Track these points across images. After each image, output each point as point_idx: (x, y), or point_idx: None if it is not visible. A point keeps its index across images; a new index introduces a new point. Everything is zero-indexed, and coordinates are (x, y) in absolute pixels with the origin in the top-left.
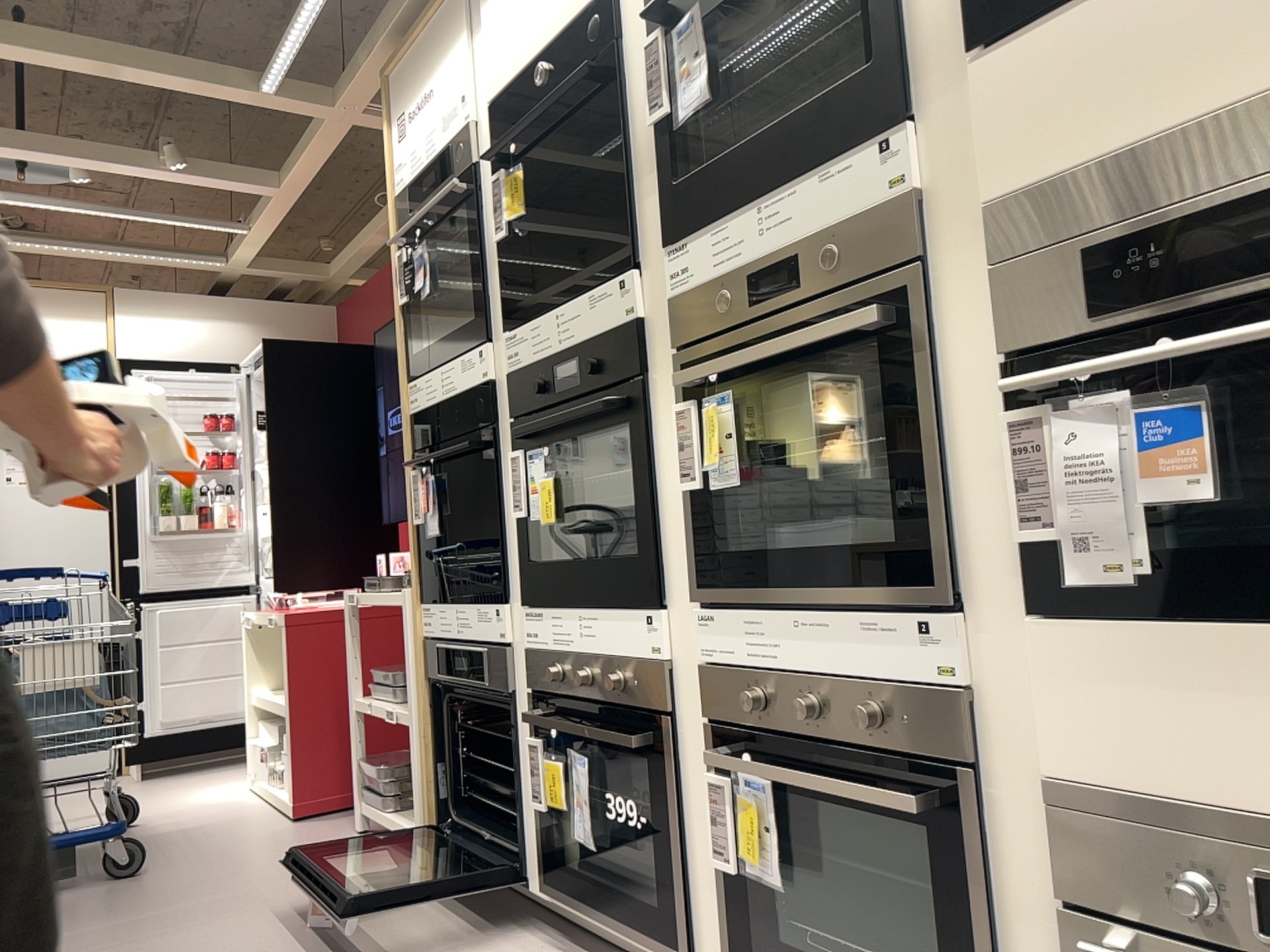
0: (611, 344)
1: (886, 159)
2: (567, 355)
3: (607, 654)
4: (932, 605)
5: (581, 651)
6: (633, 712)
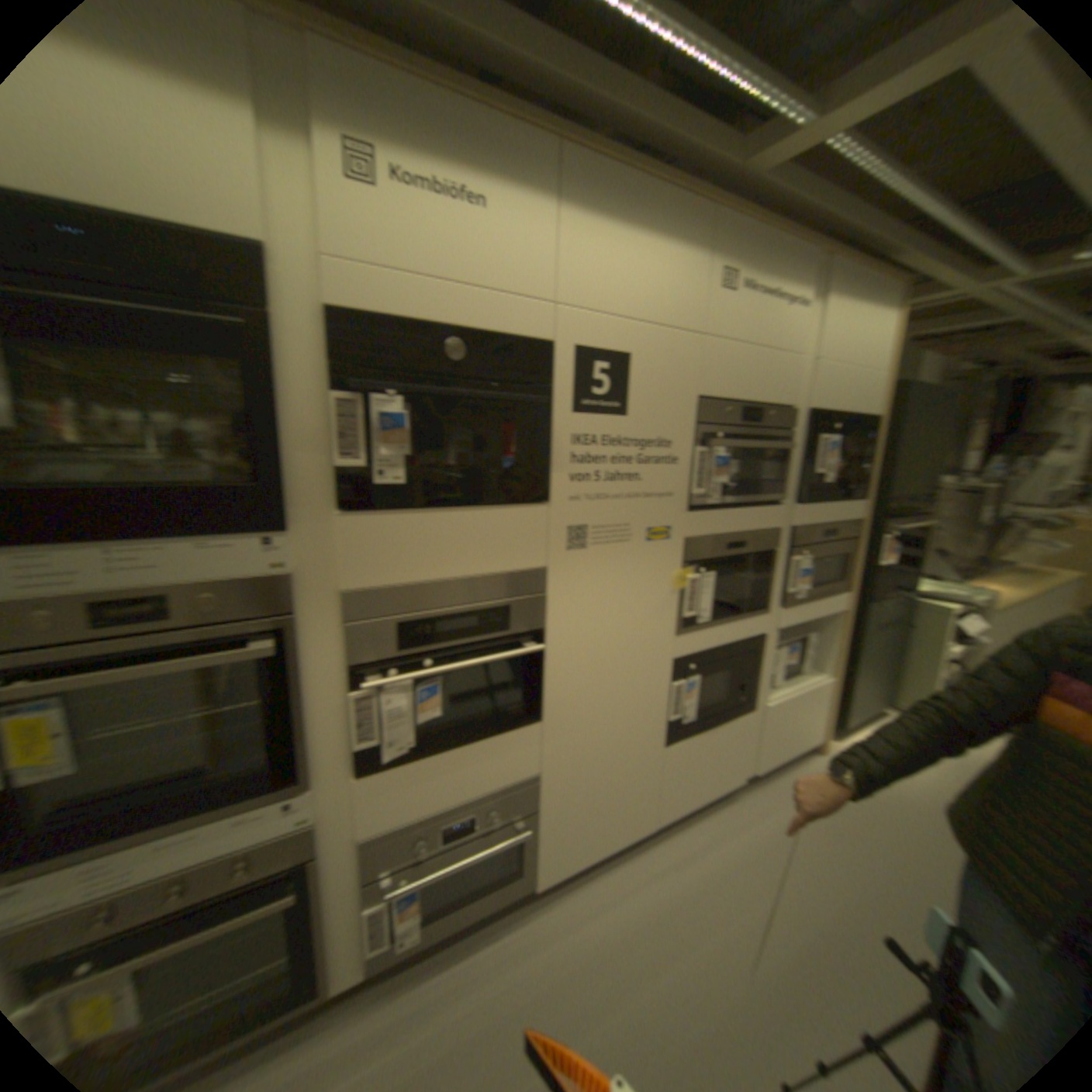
0: None
1: (265, 552)
2: None
3: None
4: (287, 798)
5: None
6: None
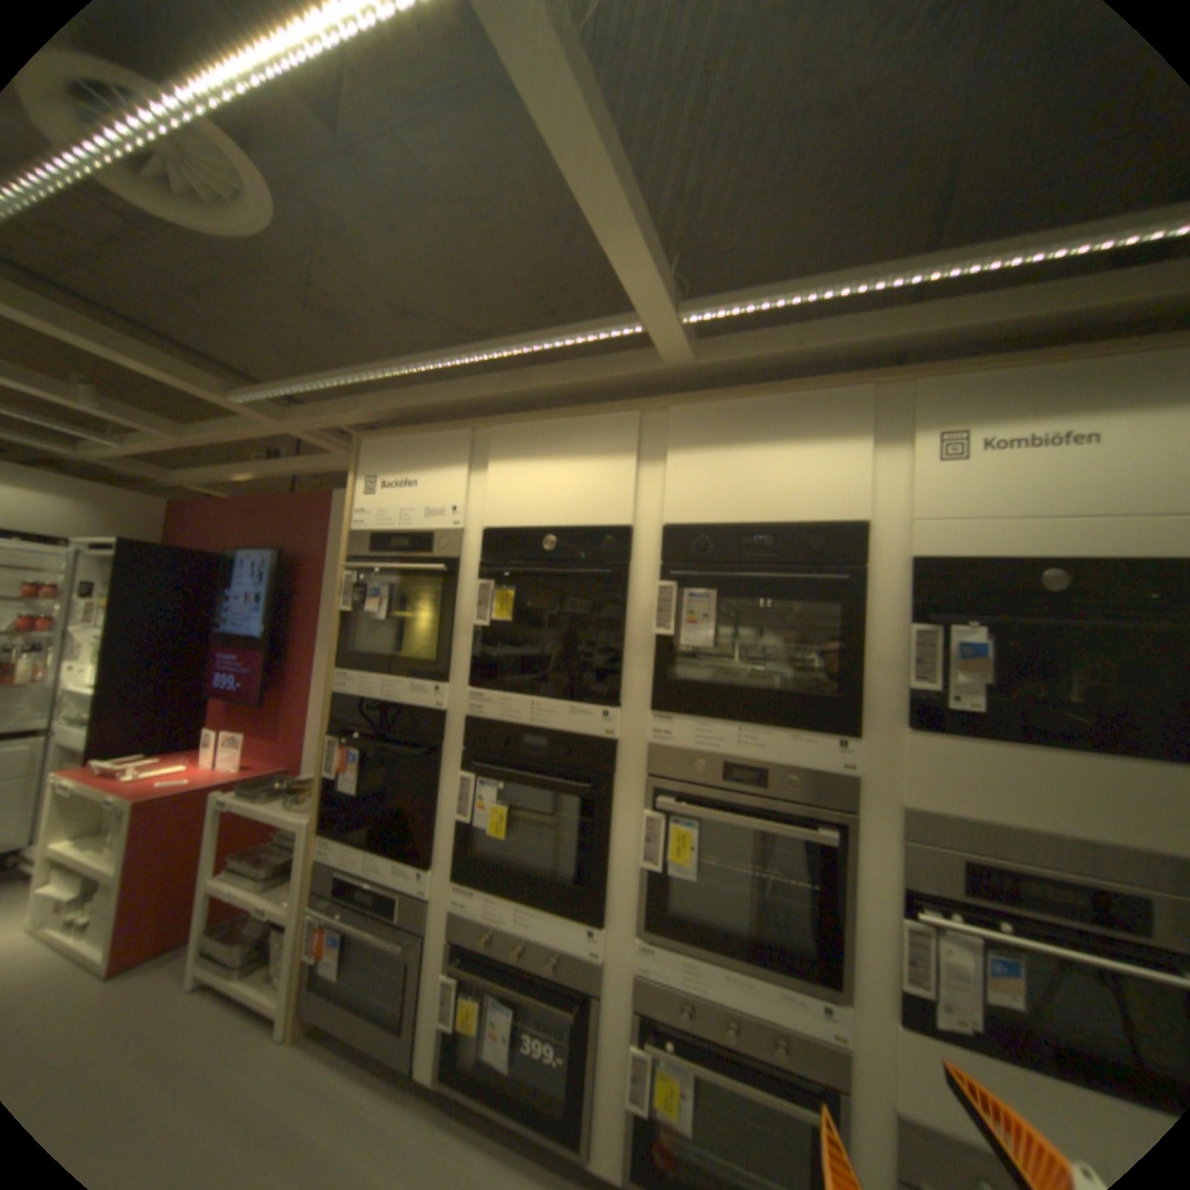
0: (588, 748)
1: (846, 754)
2: (539, 736)
3: (542, 945)
4: (837, 1004)
5: (515, 935)
6: (560, 988)
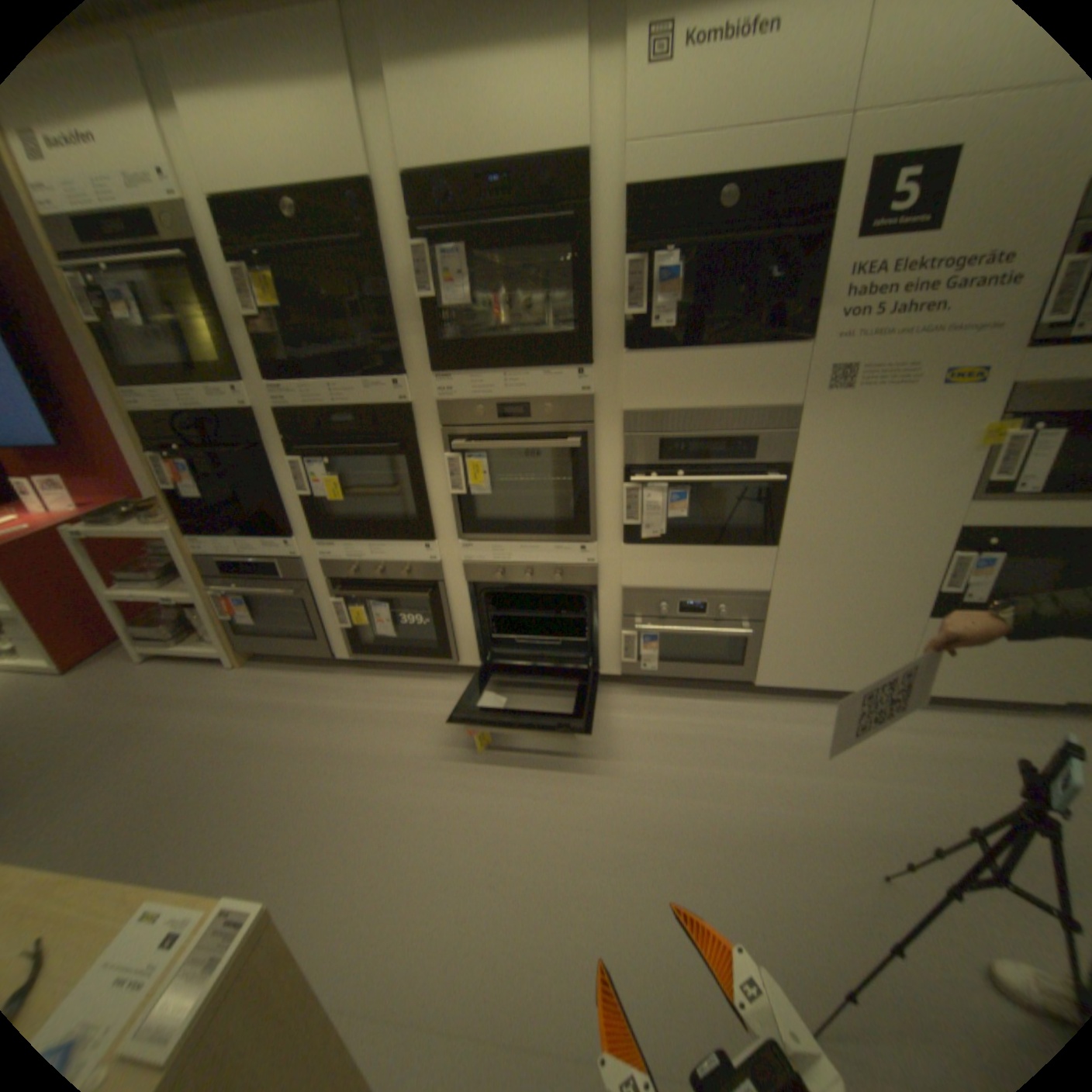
0: (387, 416)
1: (581, 380)
2: (343, 413)
3: (394, 562)
4: (586, 543)
5: (373, 561)
6: (414, 583)
